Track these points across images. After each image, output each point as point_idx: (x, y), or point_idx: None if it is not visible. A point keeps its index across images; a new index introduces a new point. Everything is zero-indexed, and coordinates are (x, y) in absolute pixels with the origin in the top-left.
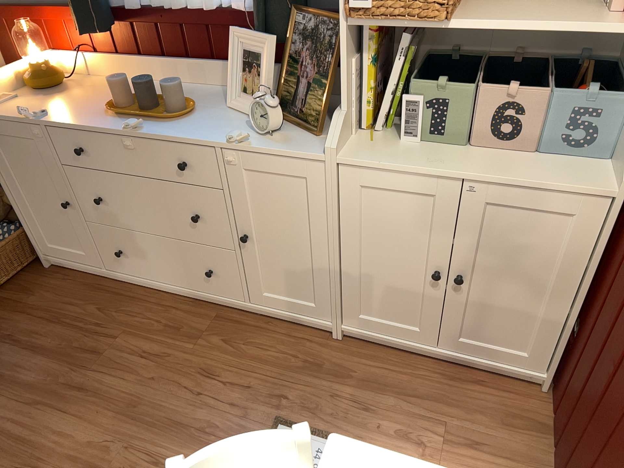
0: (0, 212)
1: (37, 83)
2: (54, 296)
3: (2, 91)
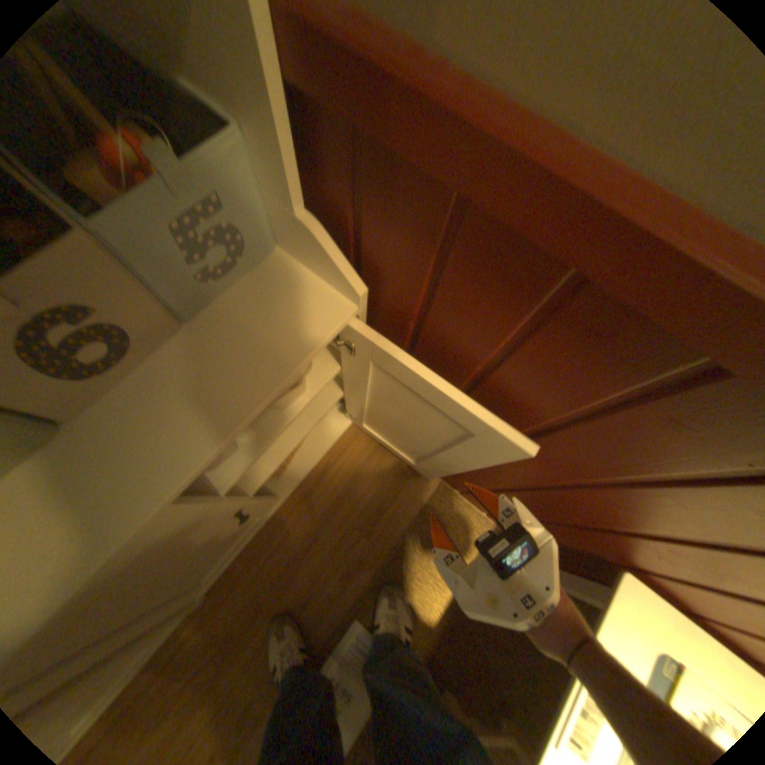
0: None
1: None
2: None
3: None
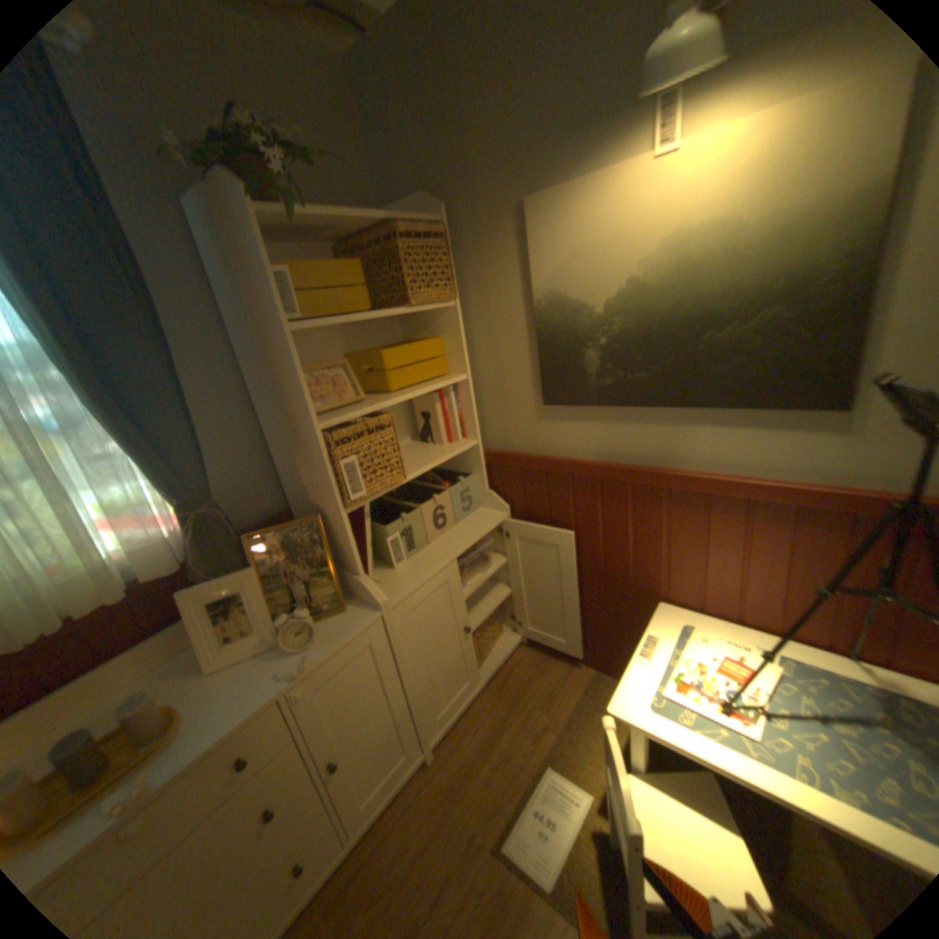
0: None
1: None
2: None
3: None
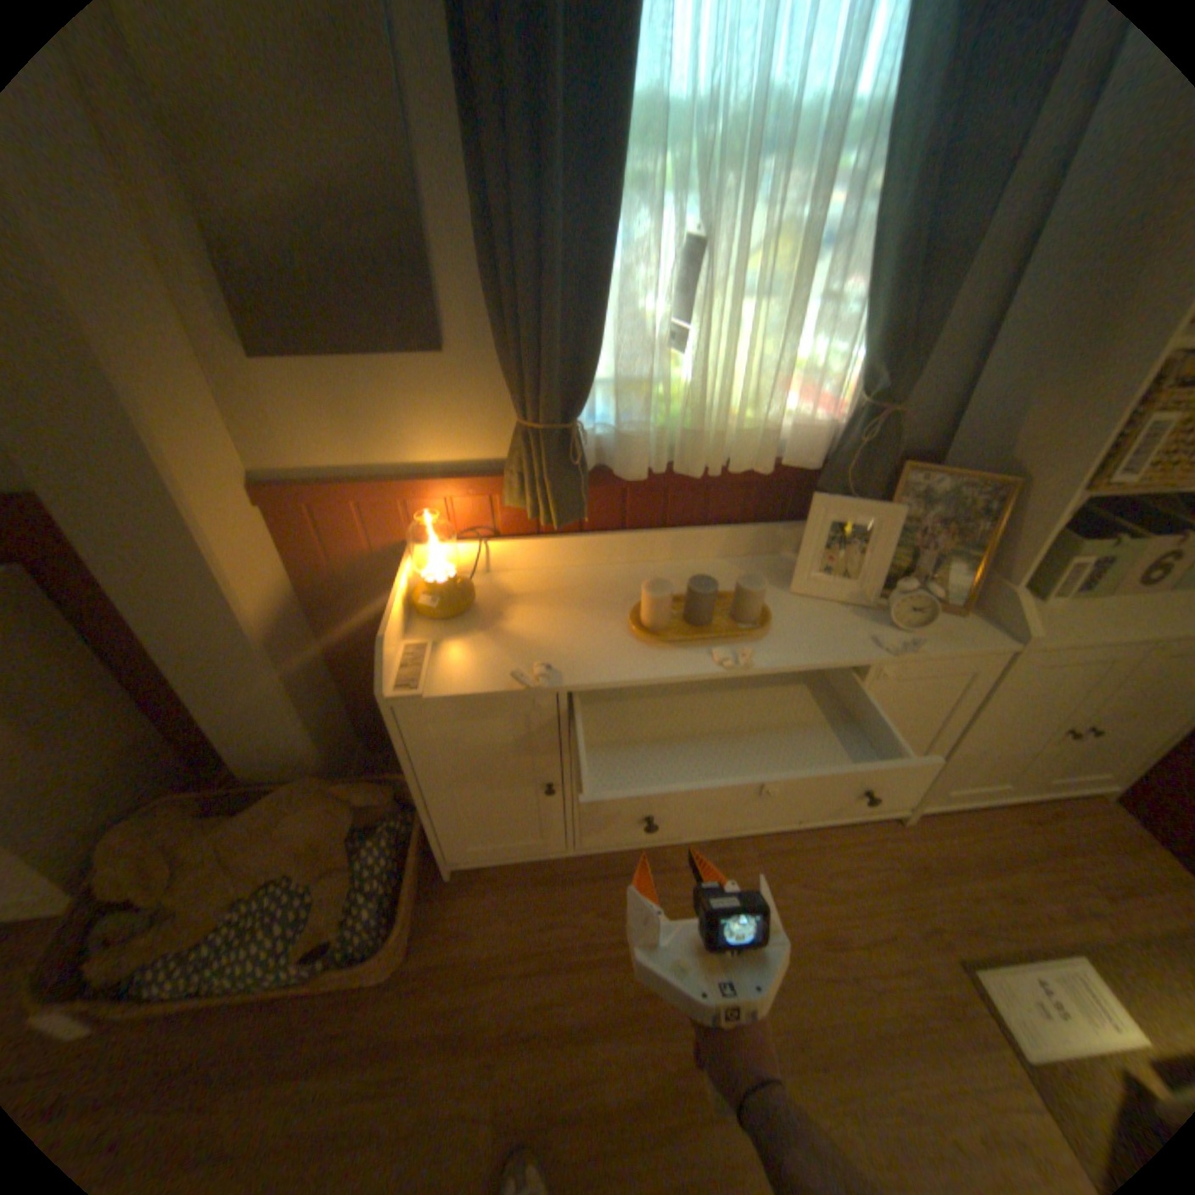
0: (344, 832)
1: (440, 608)
2: (503, 933)
3: (391, 639)
